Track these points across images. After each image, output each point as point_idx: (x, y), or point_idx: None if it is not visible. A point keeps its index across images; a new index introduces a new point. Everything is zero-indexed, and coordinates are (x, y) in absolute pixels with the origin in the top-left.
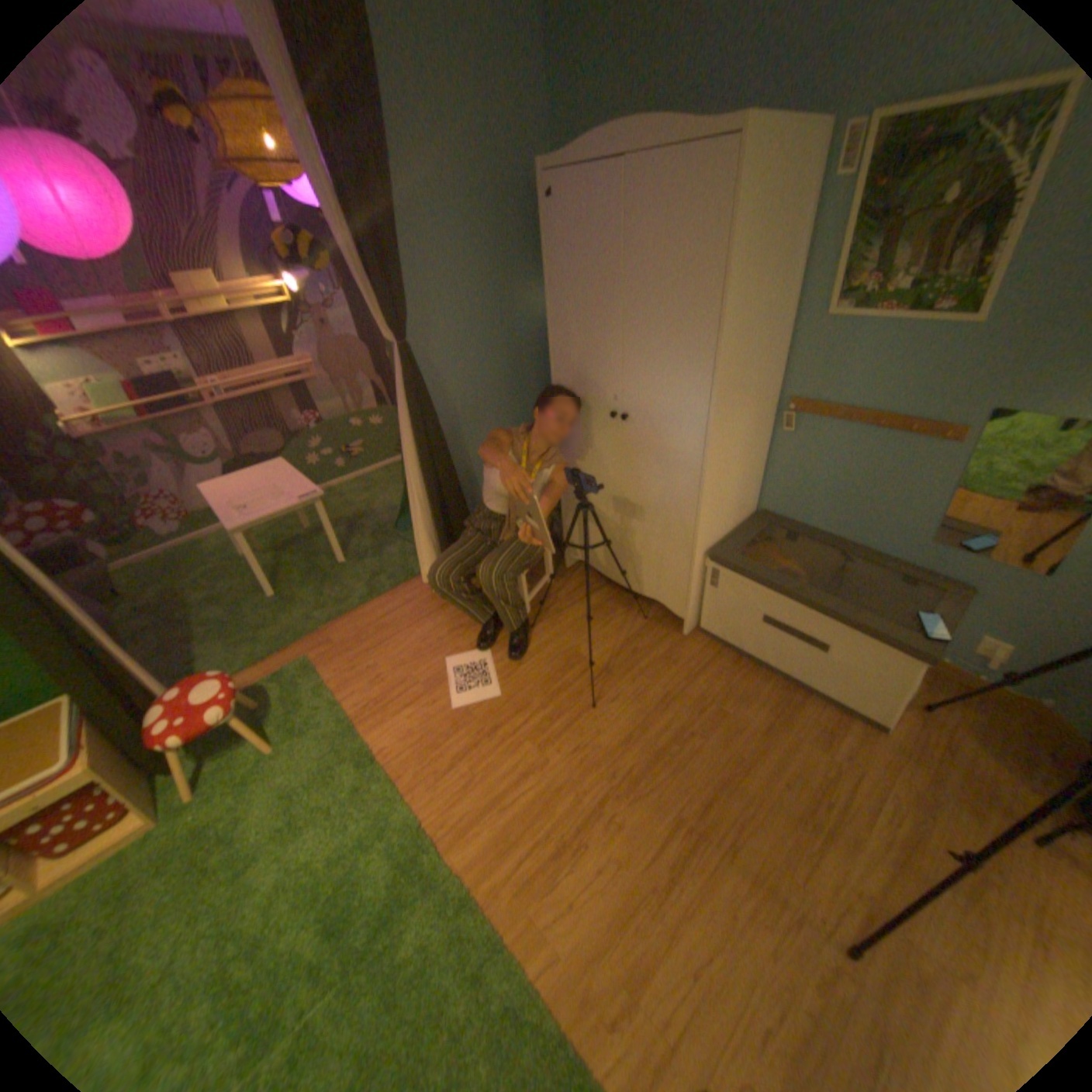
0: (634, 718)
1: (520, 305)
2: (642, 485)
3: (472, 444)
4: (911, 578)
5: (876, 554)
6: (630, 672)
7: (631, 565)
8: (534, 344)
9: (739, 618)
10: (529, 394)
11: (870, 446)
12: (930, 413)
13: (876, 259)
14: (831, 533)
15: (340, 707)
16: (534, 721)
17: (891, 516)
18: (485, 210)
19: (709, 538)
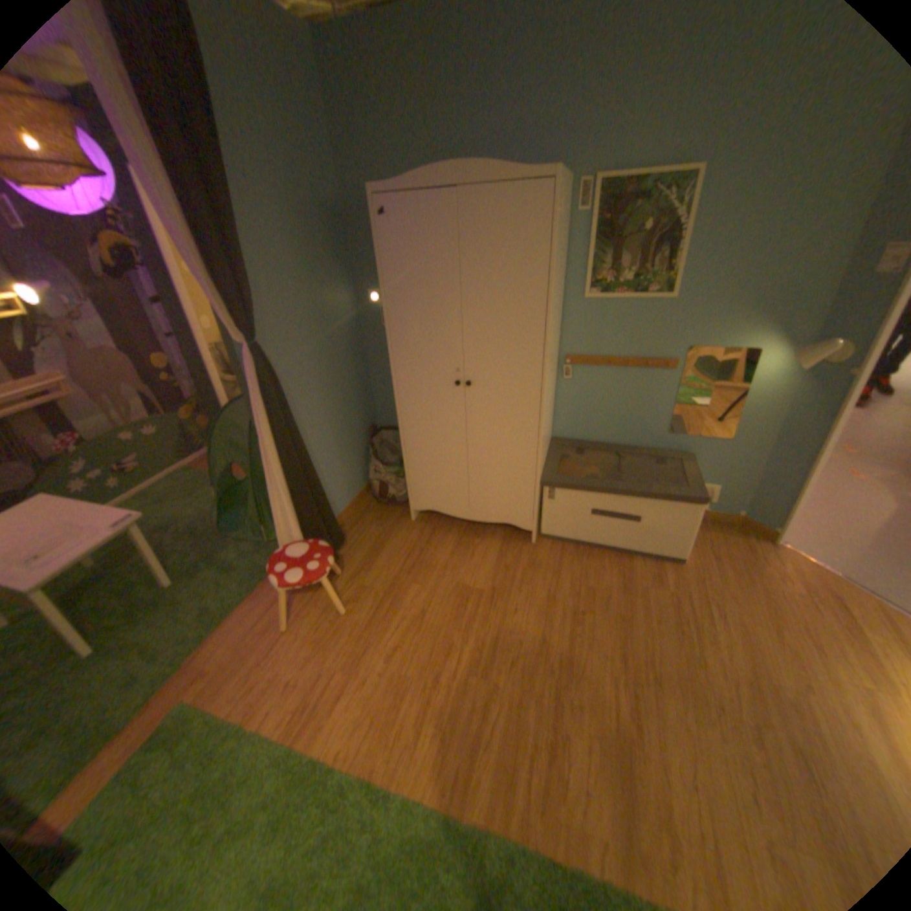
0: (537, 617)
1: (331, 302)
2: (475, 434)
3: (310, 429)
4: (661, 458)
5: (635, 448)
6: (512, 583)
7: (475, 500)
8: (345, 334)
9: (573, 515)
10: (346, 377)
11: (621, 378)
12: (654, 353)
13: (609, 261)
14: (604, 441)
15: (260, 732)
16: (464, 654)
17: (640, 421)
18: (297, 222)
19: (541, 462)
